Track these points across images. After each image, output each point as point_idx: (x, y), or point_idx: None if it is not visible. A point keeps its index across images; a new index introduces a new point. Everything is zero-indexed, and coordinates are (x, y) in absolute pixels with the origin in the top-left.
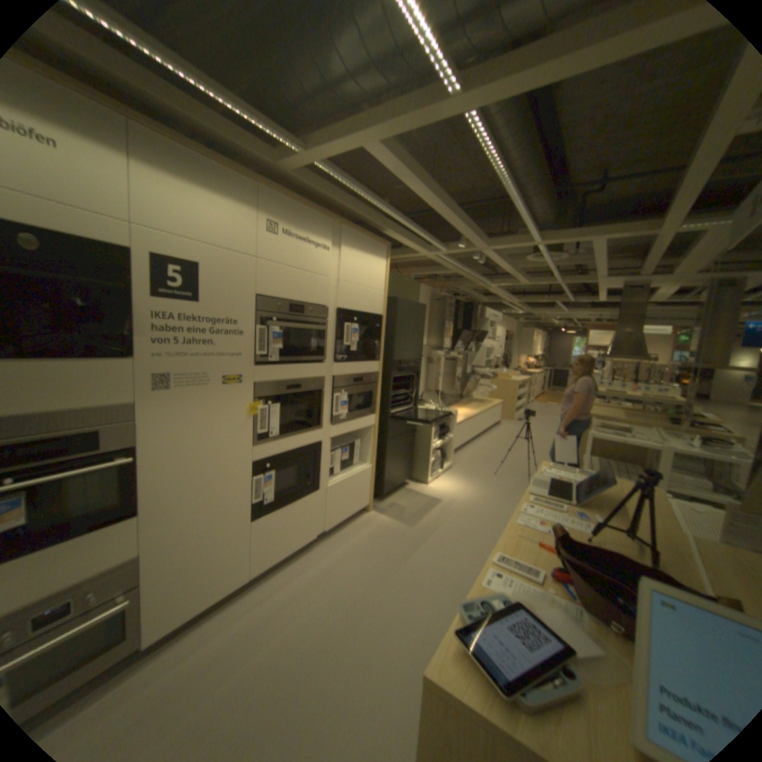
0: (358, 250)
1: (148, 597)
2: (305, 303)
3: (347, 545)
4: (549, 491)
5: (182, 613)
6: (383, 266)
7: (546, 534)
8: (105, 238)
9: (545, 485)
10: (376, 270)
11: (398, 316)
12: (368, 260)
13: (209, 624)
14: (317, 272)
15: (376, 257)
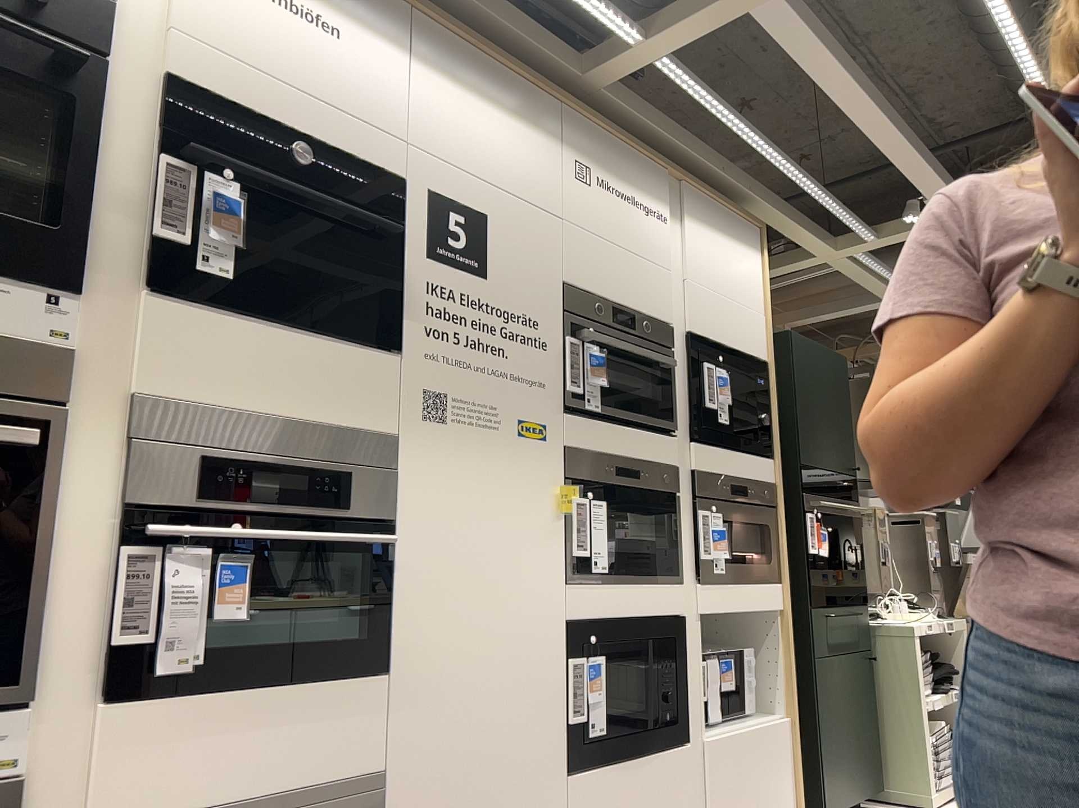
0: (712, 229)
1: None
2: (635, 311)
3: None
4: None
5: None
6: (756, 266)
7: None
8: (381, 161)
9: None
10: (745, 270)
11: (796, 370)
12: (729, 250)
13: None
14: (651, 257)
15: (742, 246)
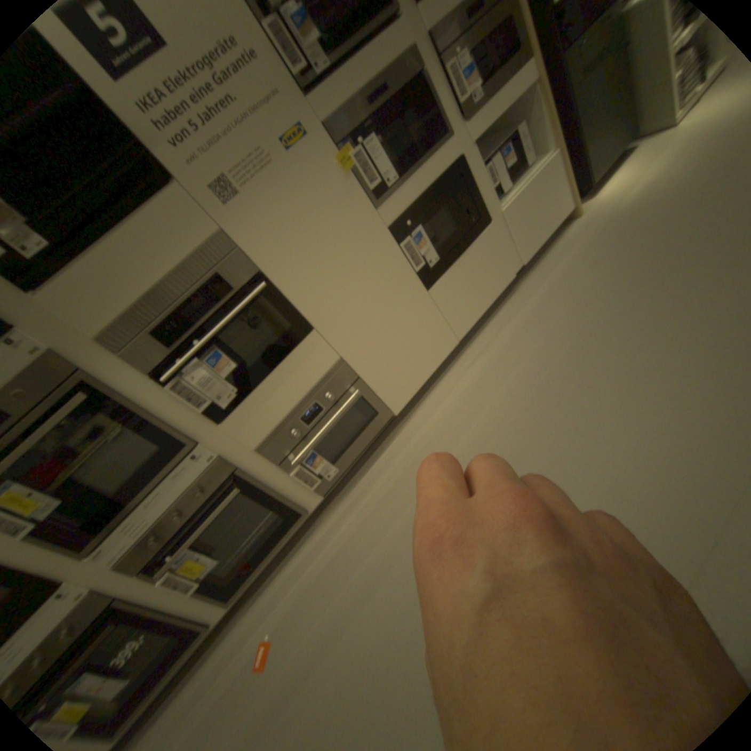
0: None
1: (375, 382)
2: None
3: (563, 265)
4: None
5: (412, 384)
6: None
7: None
8: None
9: None
10: None
11: None
12: None
13: (443, 385)
14: None
15: None
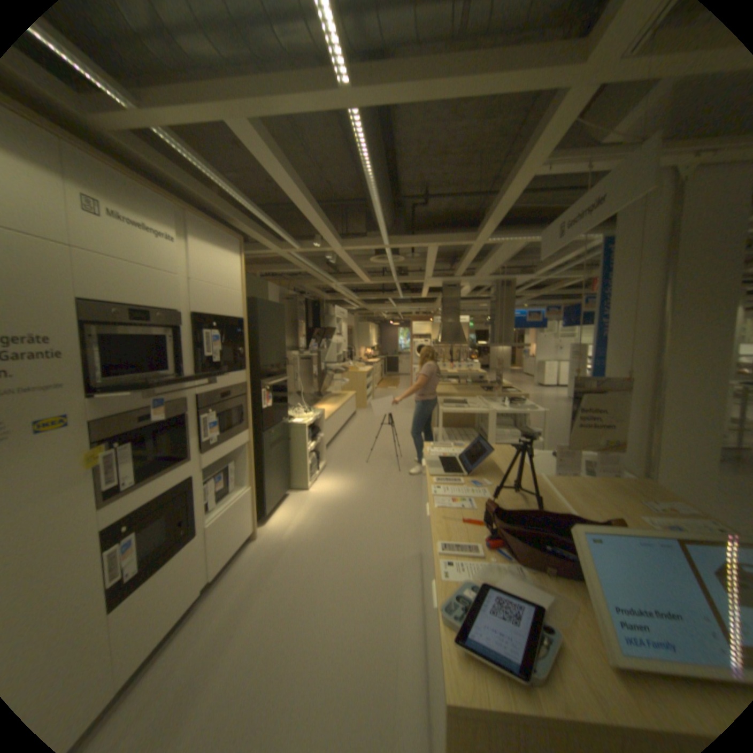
0: (208, 243)
1: None
2: (149, 307)
3: (240, 587)
4: (442, 468)
5: None
6: (238, 263)
7: (461, 509)
8: None
9: (436, 464)
10: (230, 267)
11: (259, 318)
12: (220, 255)
13: None
14: (161, 267)
15: (229, 252)
